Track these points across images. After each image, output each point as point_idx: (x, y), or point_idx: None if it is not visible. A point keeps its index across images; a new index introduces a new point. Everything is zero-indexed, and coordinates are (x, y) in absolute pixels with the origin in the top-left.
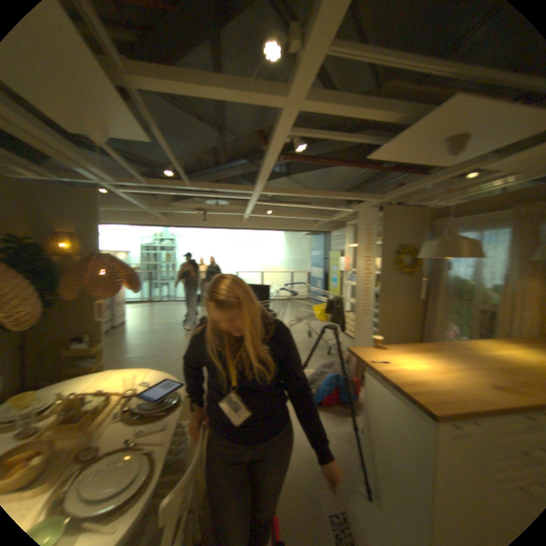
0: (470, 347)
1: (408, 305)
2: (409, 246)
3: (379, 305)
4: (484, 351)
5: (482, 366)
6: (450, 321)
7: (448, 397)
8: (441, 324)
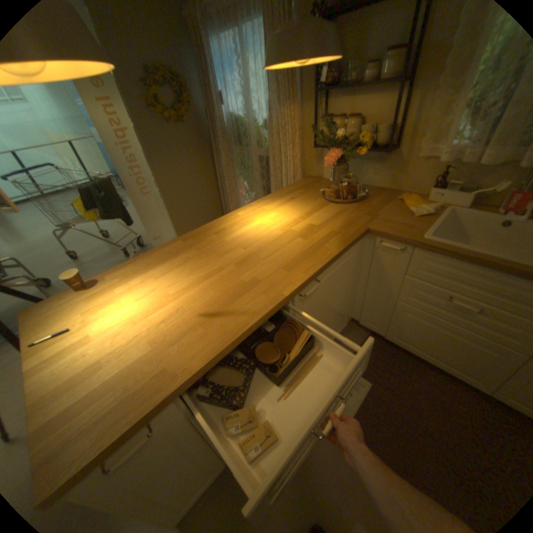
0: (222, 227)
1: (193, 167)
2: (158, 68)
3: (153, 178)
4: (234, 230)
5: (215, 266)
6: (236, 178)
7: (108, 401)
8: (231, 183)
